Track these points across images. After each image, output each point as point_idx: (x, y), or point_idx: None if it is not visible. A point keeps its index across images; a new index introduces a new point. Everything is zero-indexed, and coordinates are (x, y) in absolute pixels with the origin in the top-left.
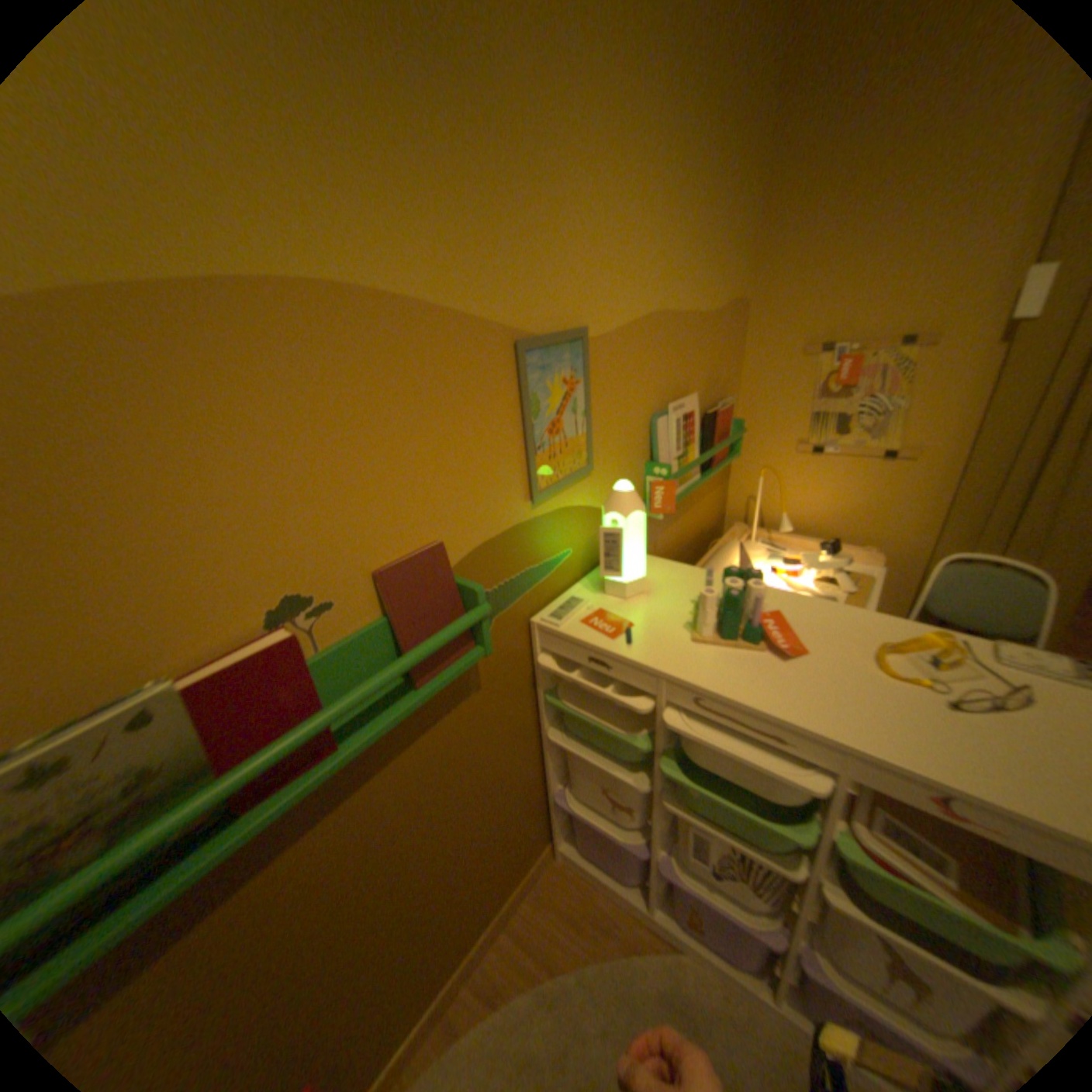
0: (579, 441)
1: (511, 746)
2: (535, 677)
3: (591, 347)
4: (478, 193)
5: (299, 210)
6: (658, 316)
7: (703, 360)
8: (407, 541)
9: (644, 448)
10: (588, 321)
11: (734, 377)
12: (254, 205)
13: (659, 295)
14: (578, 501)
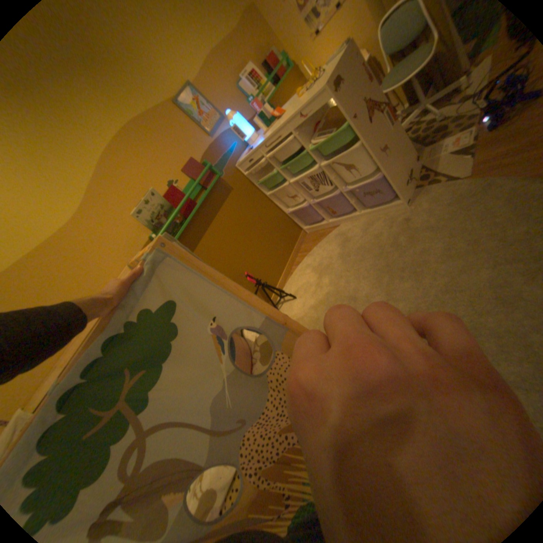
0: (212, 111)
1: (258, 202)
2: (251, 181)
3: (194, 84)
4: (137, 78)
5: (116, 113)
6: (210, 53)
7: (245, 47)
8: (183, 161)
9: (241, 96)
10: (187, 78)
11: (269, 37)
12: (111, 118)
13: (205, 47)
14: (226, 127)
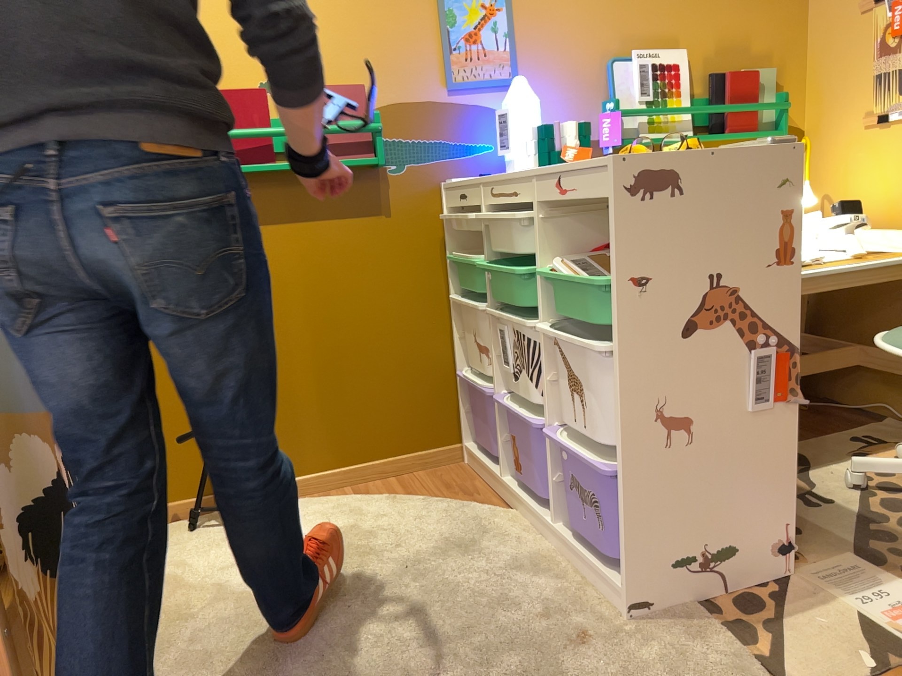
0: (500, 57)
1: (417, 289)
2: (445, 240)
3: None
4: None
5: None
6: None
7: (701, 23)
8: (341, 78)
9: (597, 87)
10: None
11: (783, 52)
12: None
13: None
14: (500, 107)
